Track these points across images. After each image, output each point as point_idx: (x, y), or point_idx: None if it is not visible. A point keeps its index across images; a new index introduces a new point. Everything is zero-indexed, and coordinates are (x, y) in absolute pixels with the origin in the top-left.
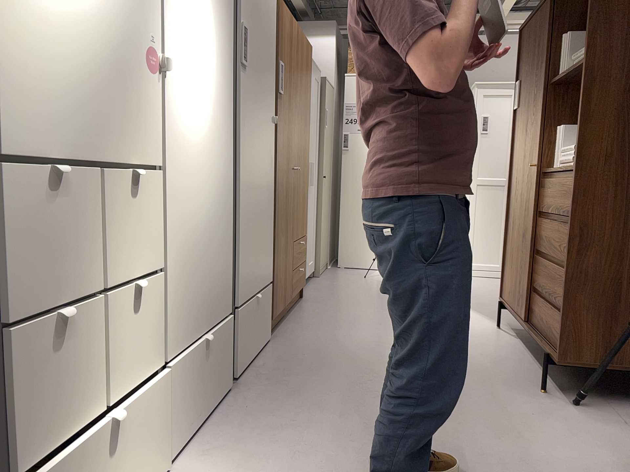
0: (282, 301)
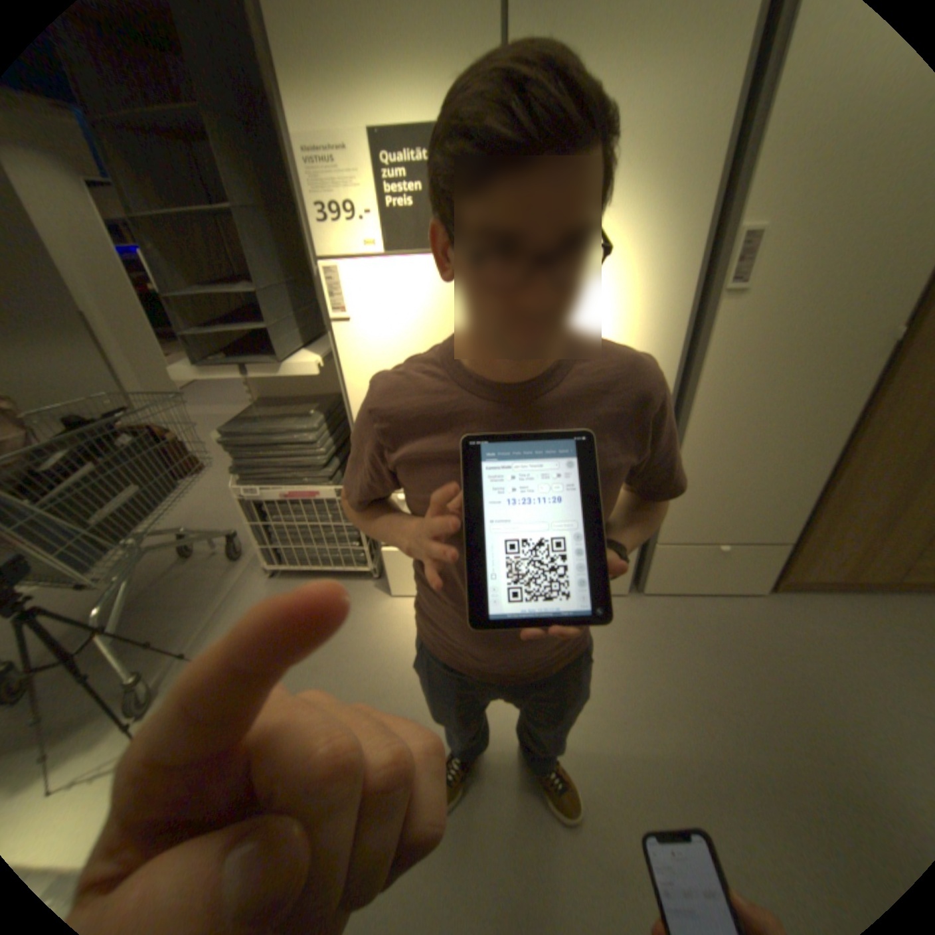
0: (852, 575)
